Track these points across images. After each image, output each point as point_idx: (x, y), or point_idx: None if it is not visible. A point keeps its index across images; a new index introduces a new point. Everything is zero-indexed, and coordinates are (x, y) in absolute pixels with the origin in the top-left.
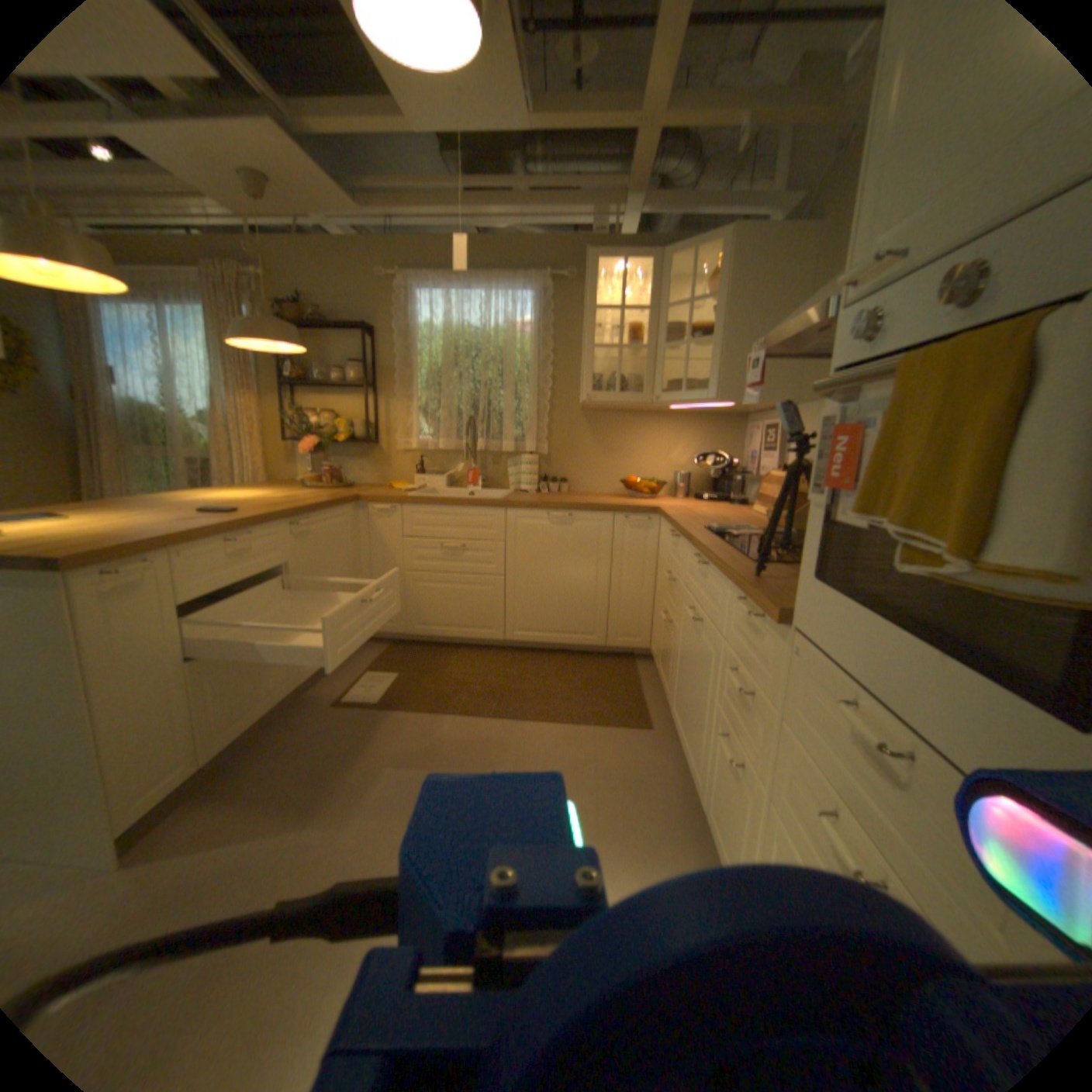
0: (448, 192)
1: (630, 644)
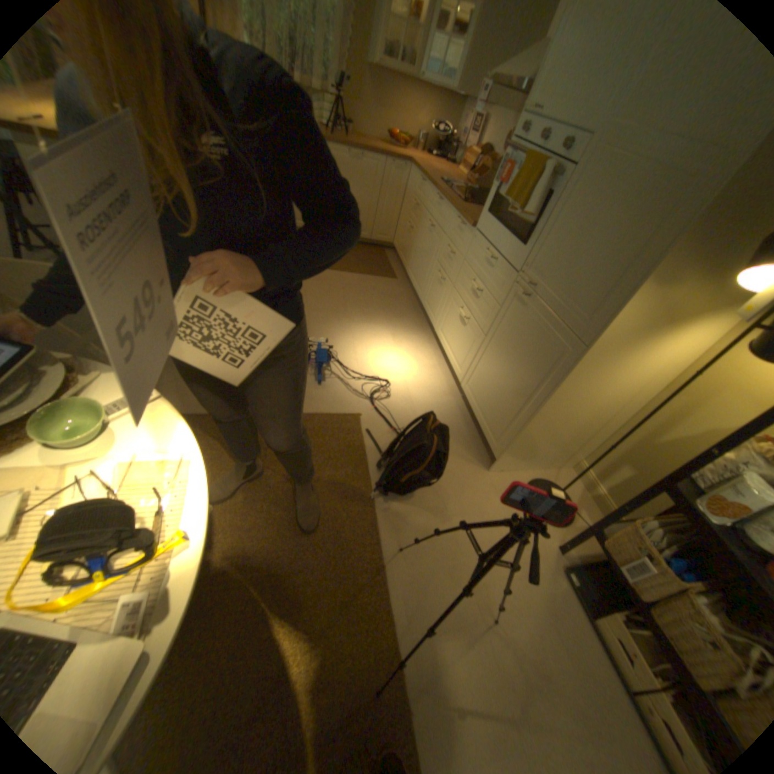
0: None
1: (383, 240)
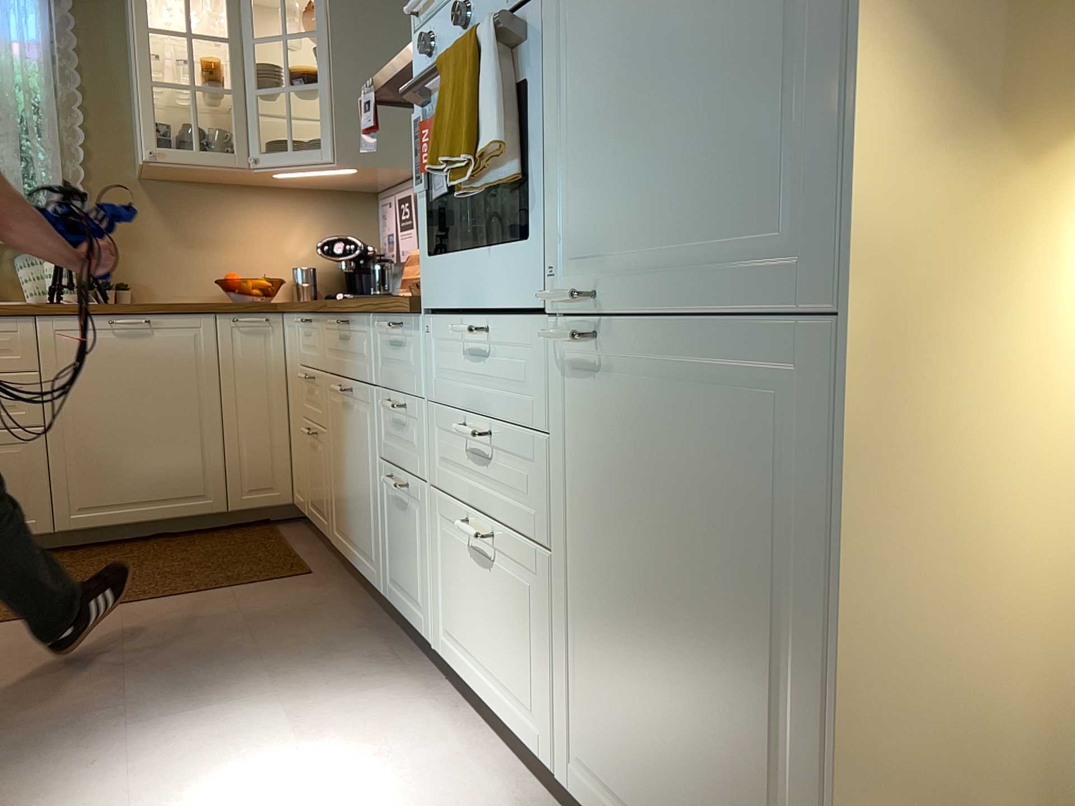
0: None
1: (265, 500)
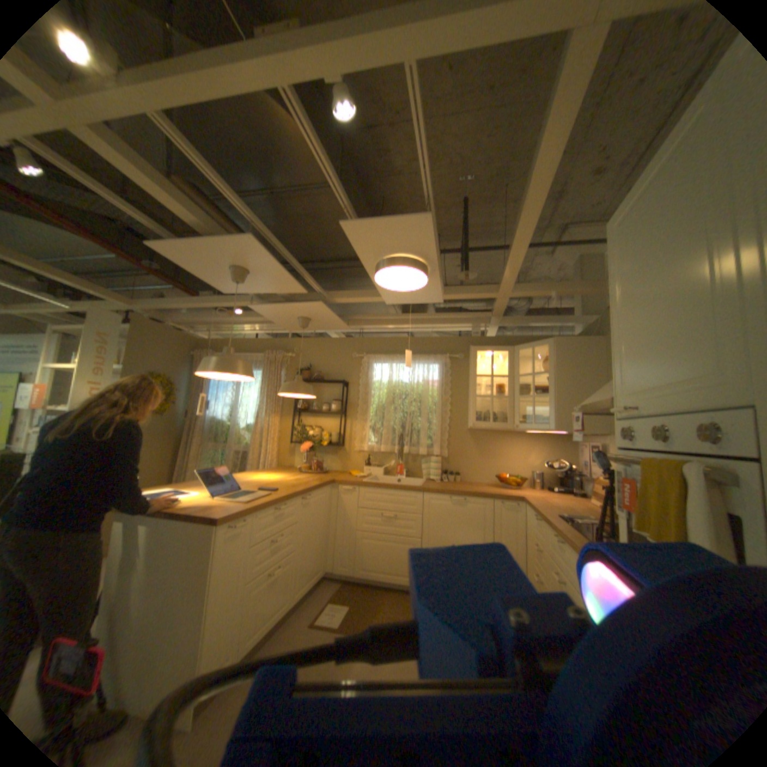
0: (394, 319)
1: None
